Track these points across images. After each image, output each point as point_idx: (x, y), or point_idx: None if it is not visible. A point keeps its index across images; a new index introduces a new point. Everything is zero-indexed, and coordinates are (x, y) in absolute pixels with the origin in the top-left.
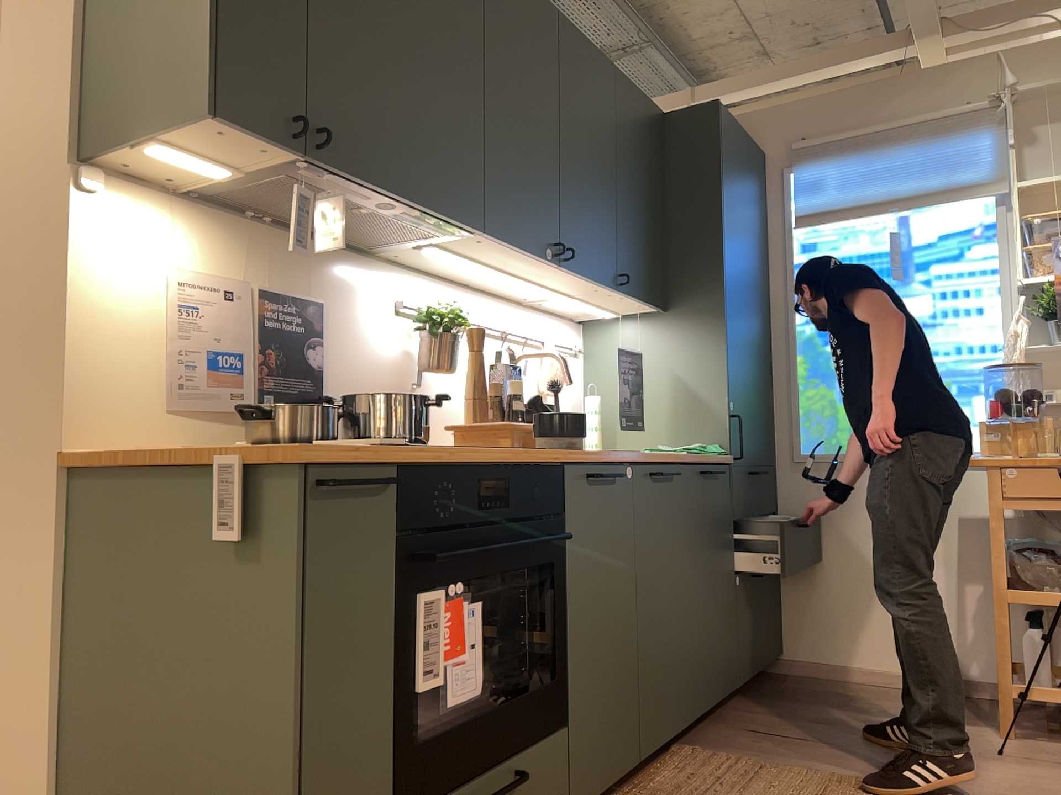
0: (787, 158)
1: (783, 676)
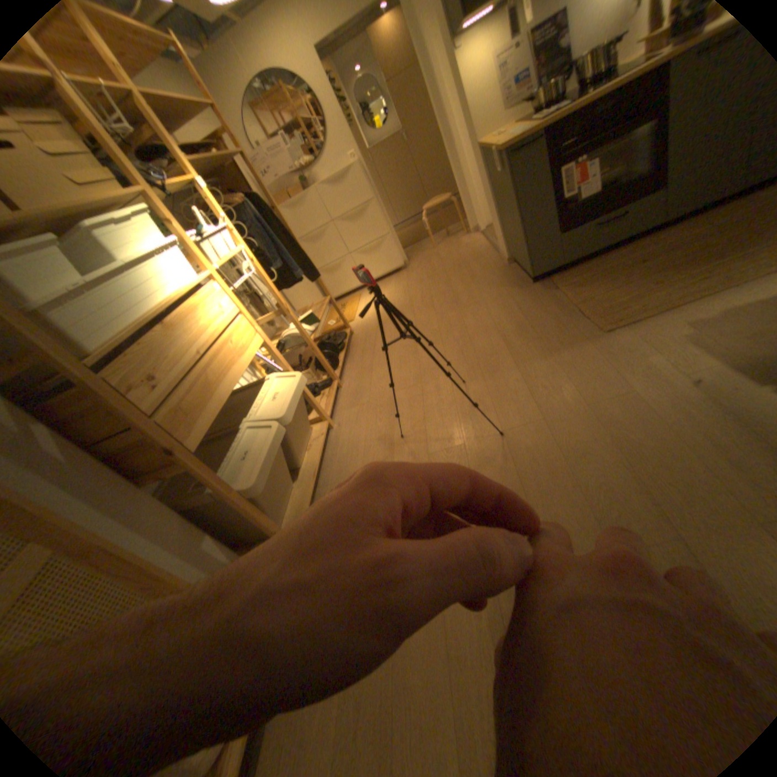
0: None
1: None
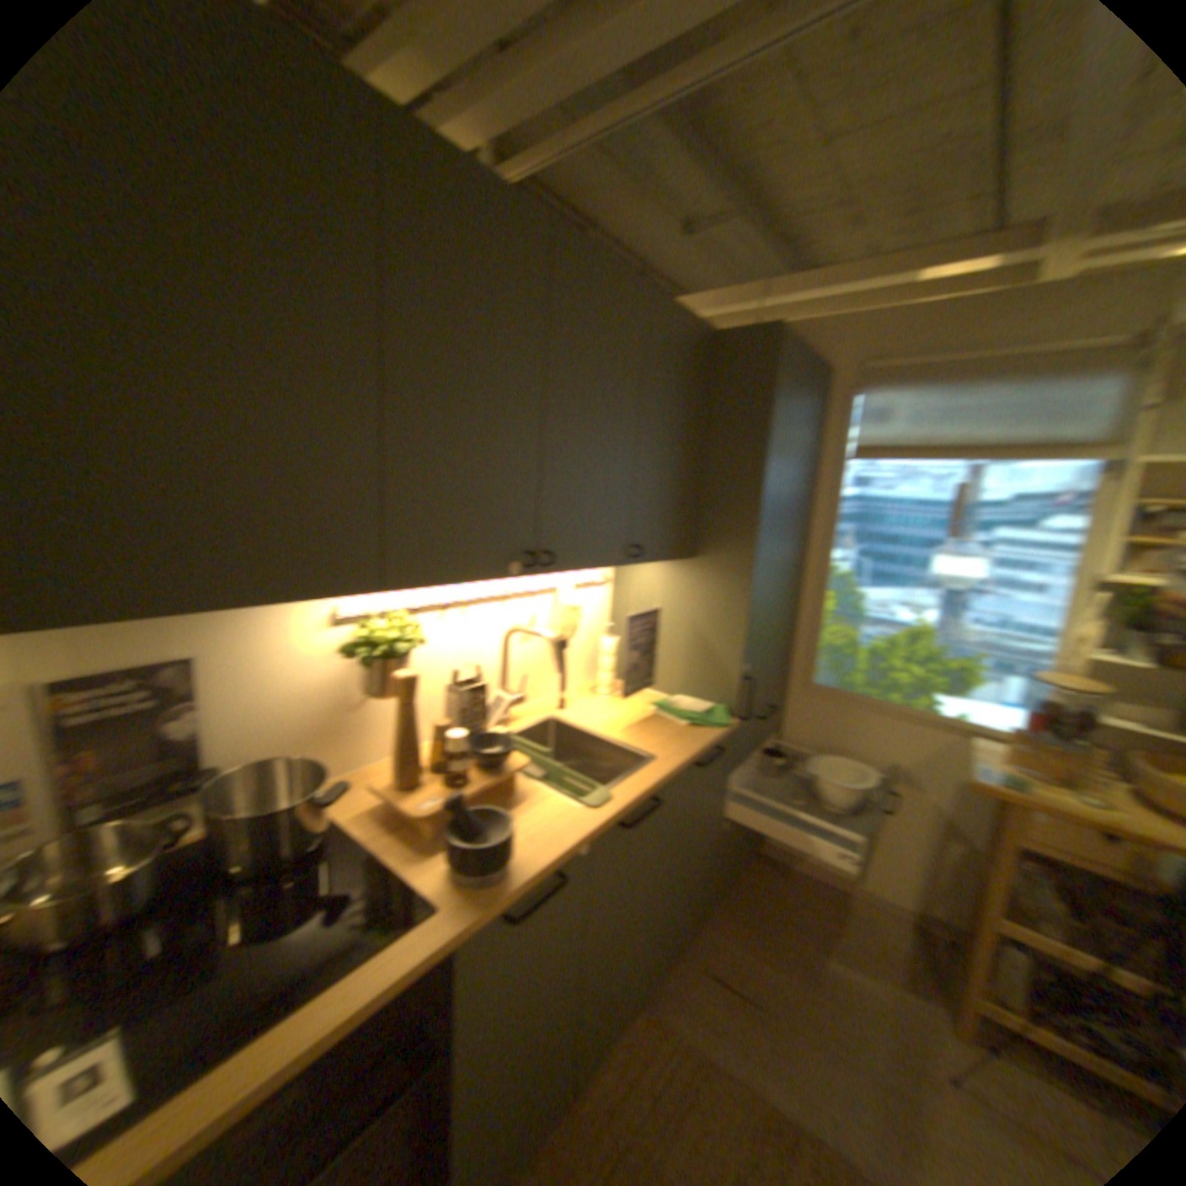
0: (858, 375)
1: (762, 859)
